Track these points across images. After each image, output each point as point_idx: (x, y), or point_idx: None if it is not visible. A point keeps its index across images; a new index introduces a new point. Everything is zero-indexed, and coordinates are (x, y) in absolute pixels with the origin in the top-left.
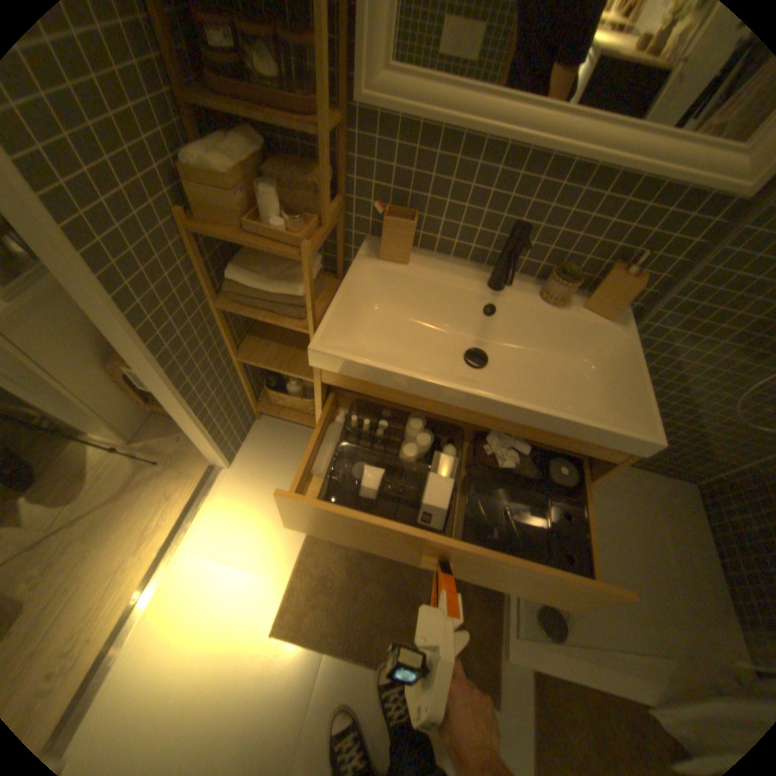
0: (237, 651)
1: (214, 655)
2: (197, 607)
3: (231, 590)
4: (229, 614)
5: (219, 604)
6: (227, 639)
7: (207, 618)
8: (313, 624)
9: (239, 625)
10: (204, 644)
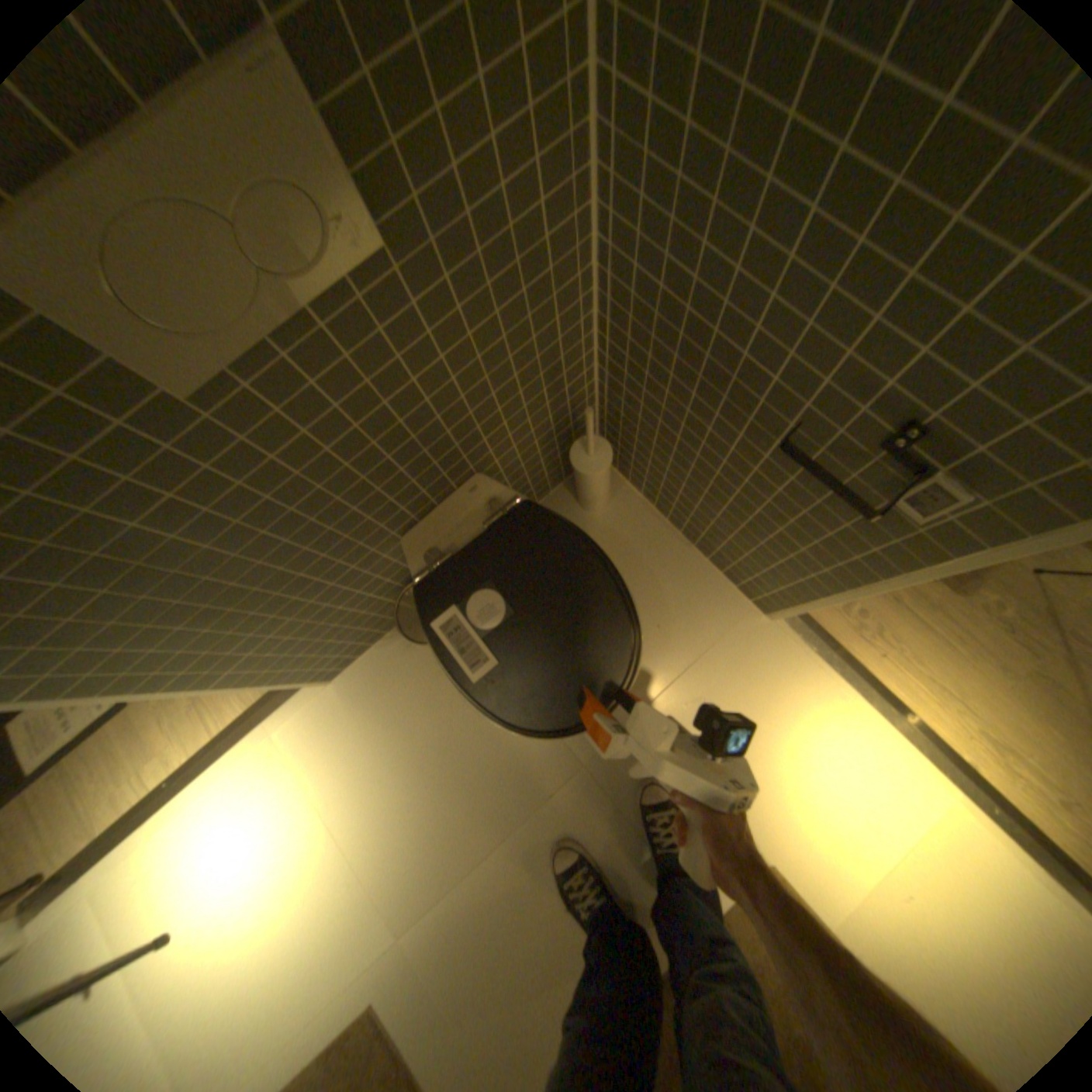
0: (781, 825)
1: (792, 795)
2: (863, 797)
3: (864, 850)
4: (832, 834)
5: (853, 827)
6: (801, 818)
7: (842, 804)
8: (757, 942)
9: (811, 841)
10: (812, 788)
